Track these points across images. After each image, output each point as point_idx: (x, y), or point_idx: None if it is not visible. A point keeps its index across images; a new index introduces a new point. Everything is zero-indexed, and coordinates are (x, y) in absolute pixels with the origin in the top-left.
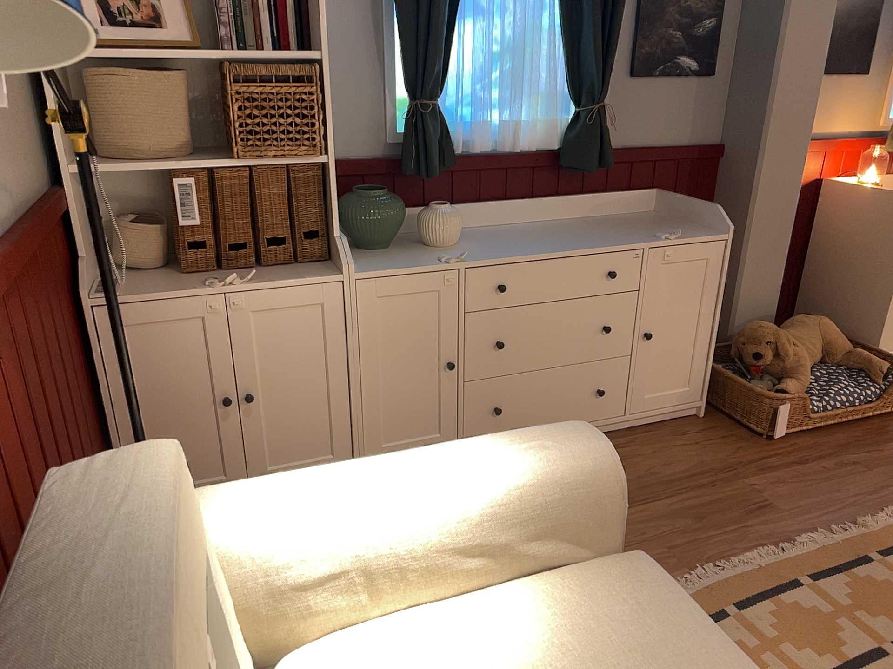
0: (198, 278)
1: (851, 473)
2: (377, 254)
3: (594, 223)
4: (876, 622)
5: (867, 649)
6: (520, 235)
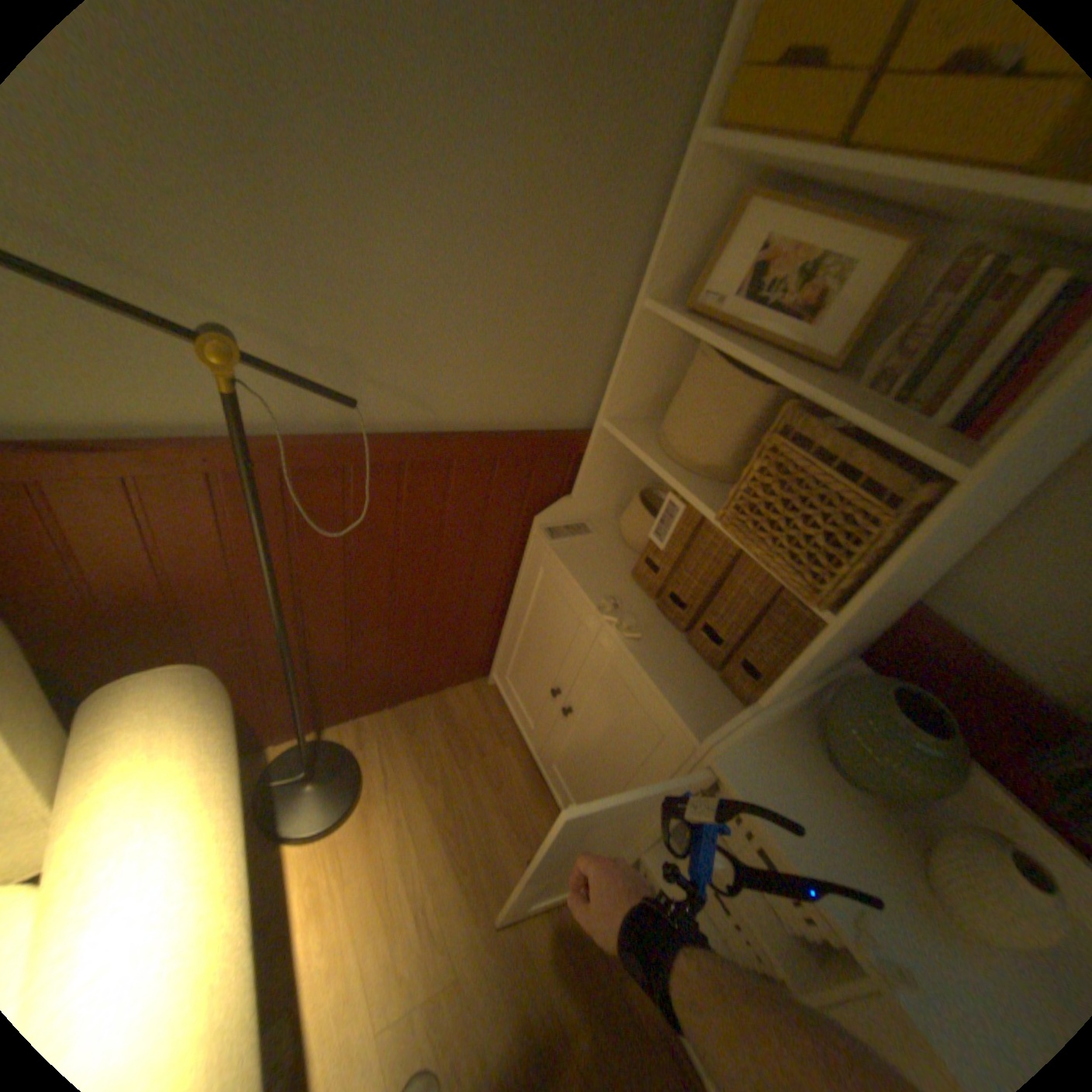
0: (630, 591)
1: None
2: (830, 784)
3: None
4: None
5: None
6: None
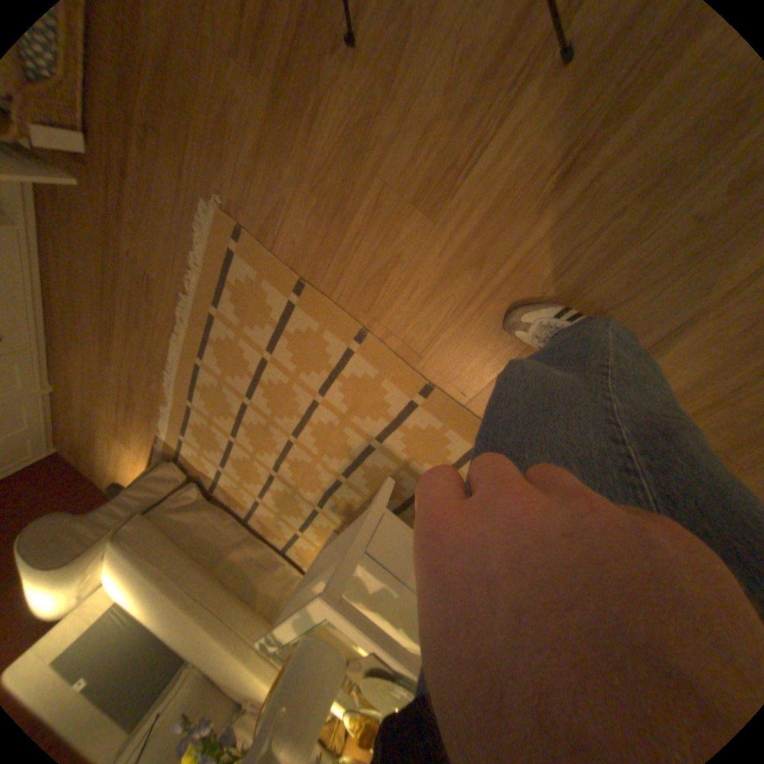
0: None
1: (150, 157)
2: None
3: None
4: (232, 378)
5: (236, 402)
6: None
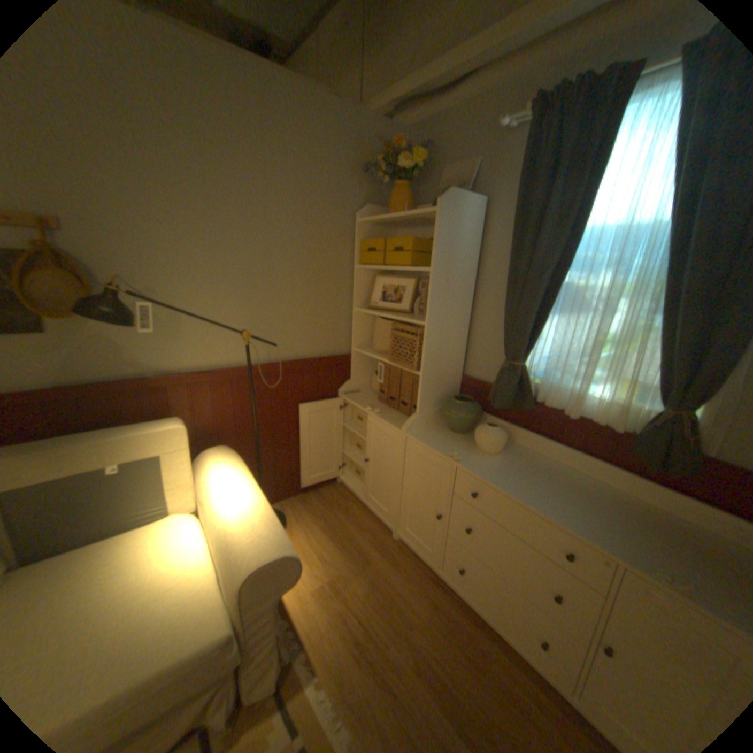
0: (377, 404)
1: None
2: (447, 434)
3: (653, 519)
4: None
5: None
6: (552, 479)
